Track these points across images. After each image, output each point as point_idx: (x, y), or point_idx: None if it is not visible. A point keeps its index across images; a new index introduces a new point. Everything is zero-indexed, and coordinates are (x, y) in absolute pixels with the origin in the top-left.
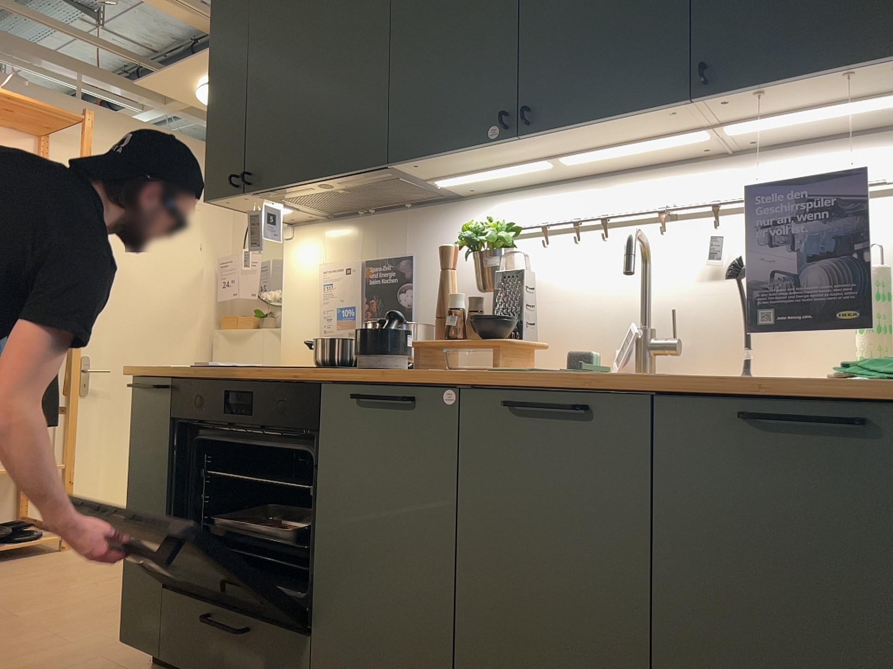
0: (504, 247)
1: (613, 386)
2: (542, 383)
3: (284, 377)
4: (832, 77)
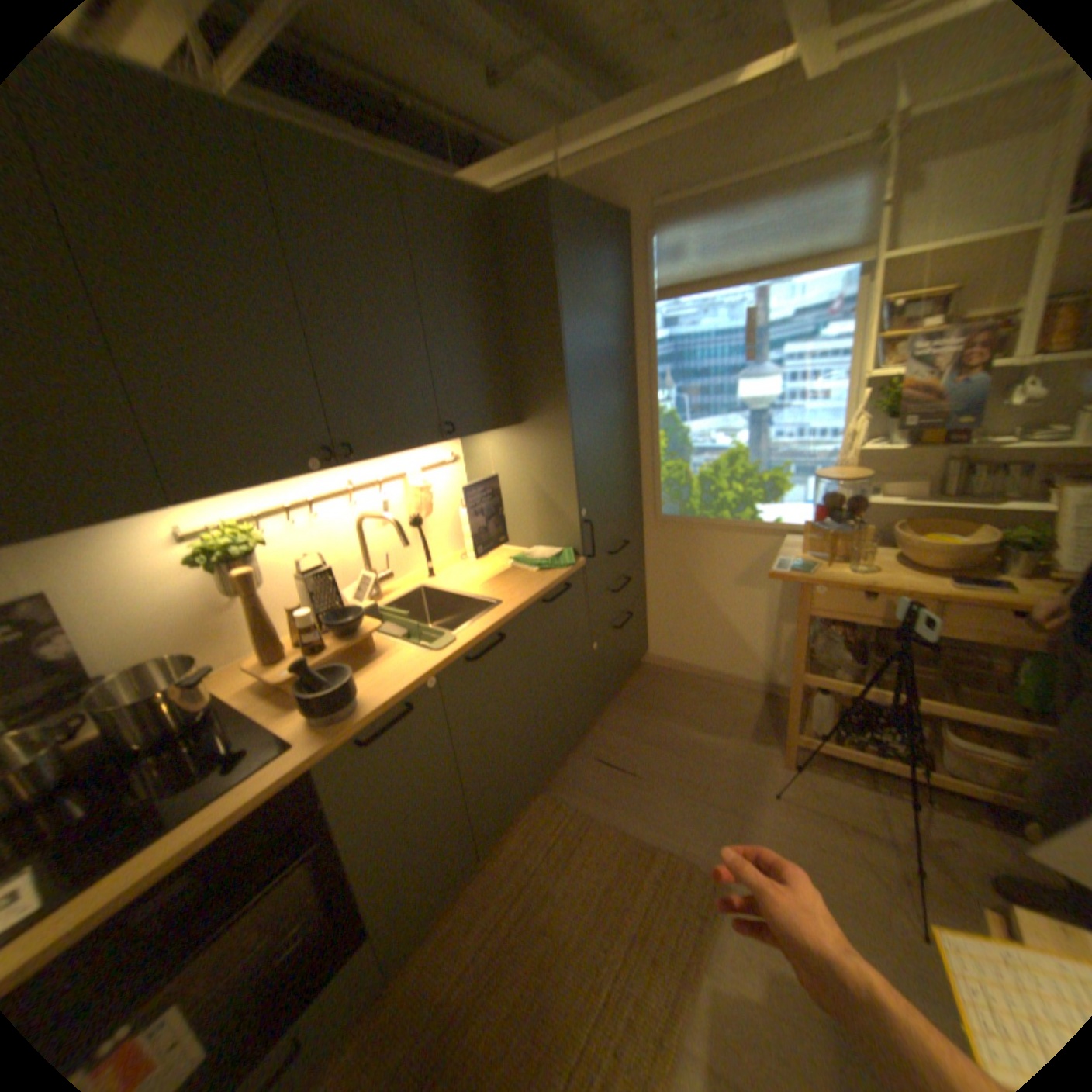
0: (248, 550)
1: (508, 618)
2: (474, 638)
3: (242, 806)
4: (484, 432)
